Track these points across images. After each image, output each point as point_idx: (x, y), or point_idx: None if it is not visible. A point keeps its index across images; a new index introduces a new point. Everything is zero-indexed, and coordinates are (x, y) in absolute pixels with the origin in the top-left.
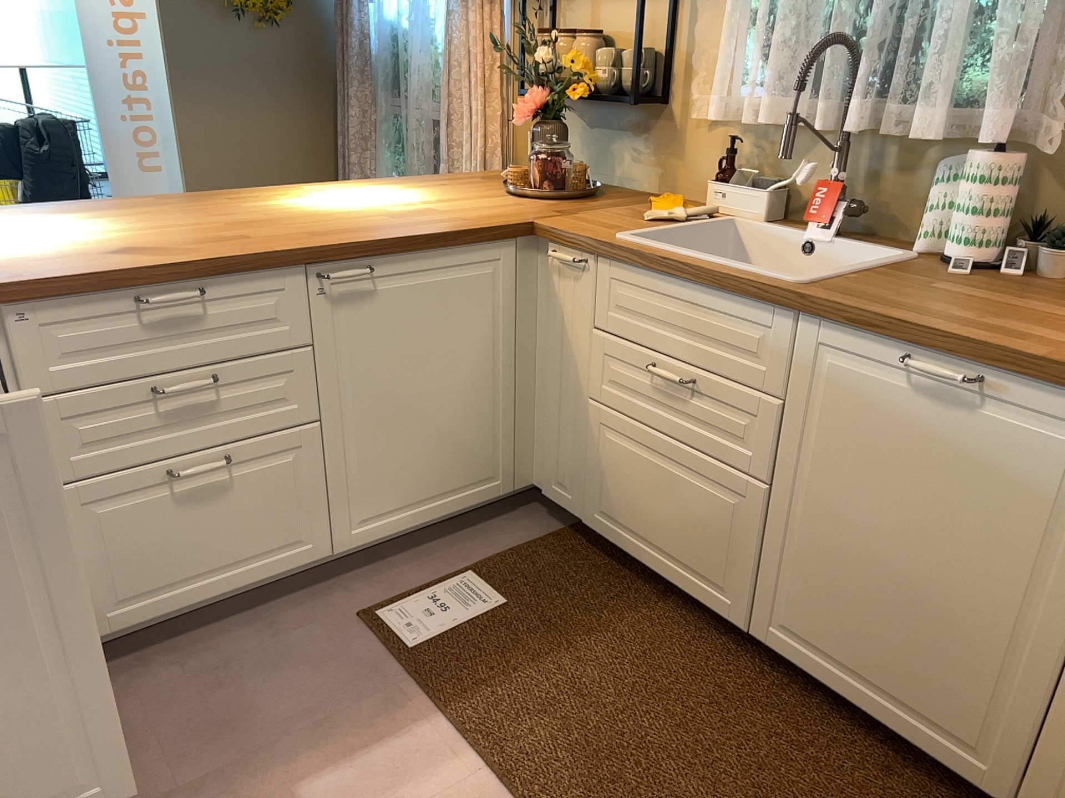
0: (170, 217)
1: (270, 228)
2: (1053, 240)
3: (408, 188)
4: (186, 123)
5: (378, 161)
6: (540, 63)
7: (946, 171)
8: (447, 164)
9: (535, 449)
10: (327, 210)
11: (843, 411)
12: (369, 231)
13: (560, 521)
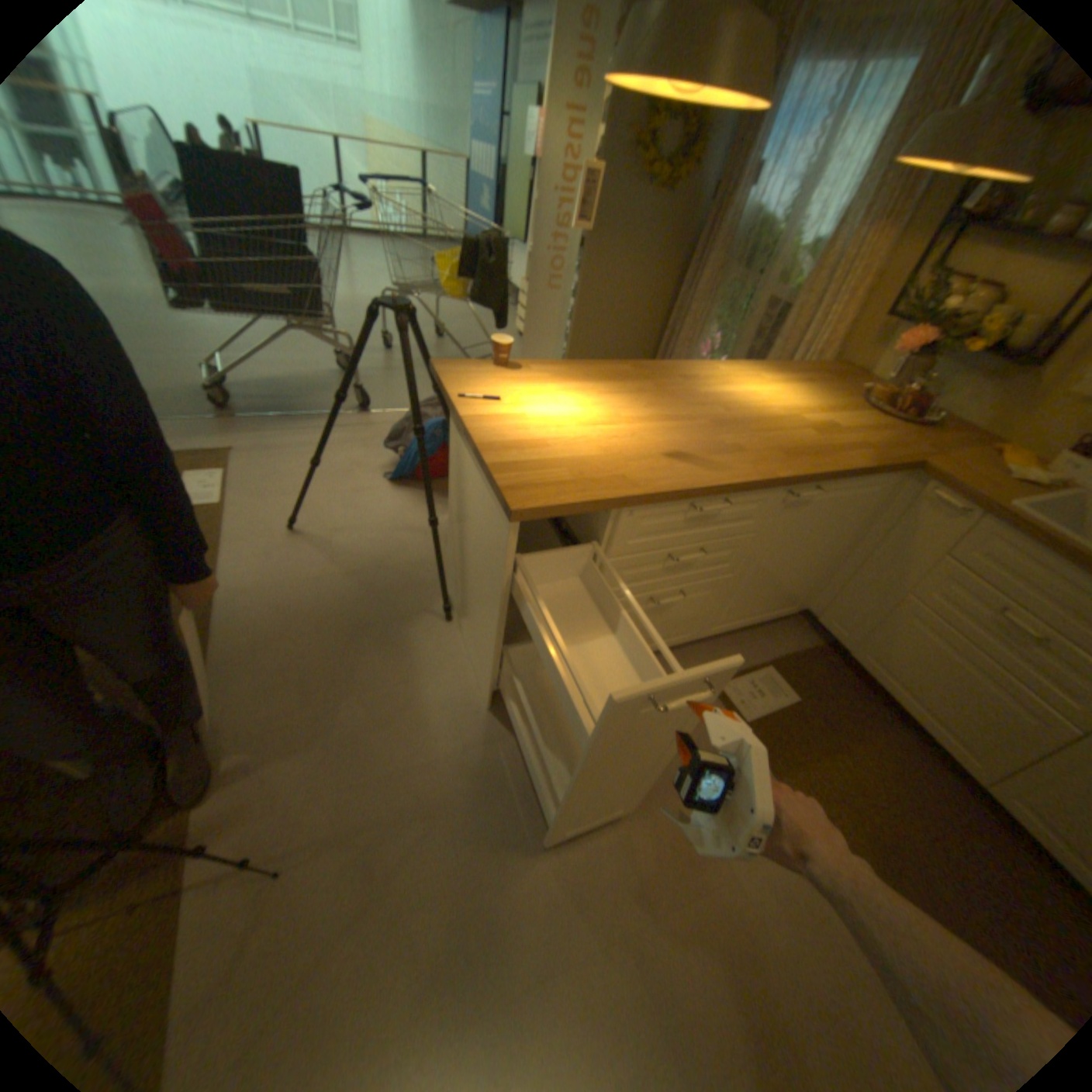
0: (663, 401)
1: (745, 434)
2: None
3: (792, 381)
4: (589, 260)
5: (712, 314)
6: (950, 306)
7: None
8: (784, 341)
9: (826, 593)
10: (763, 411)
11: None
12: (820, 455)
13: (821, 638)
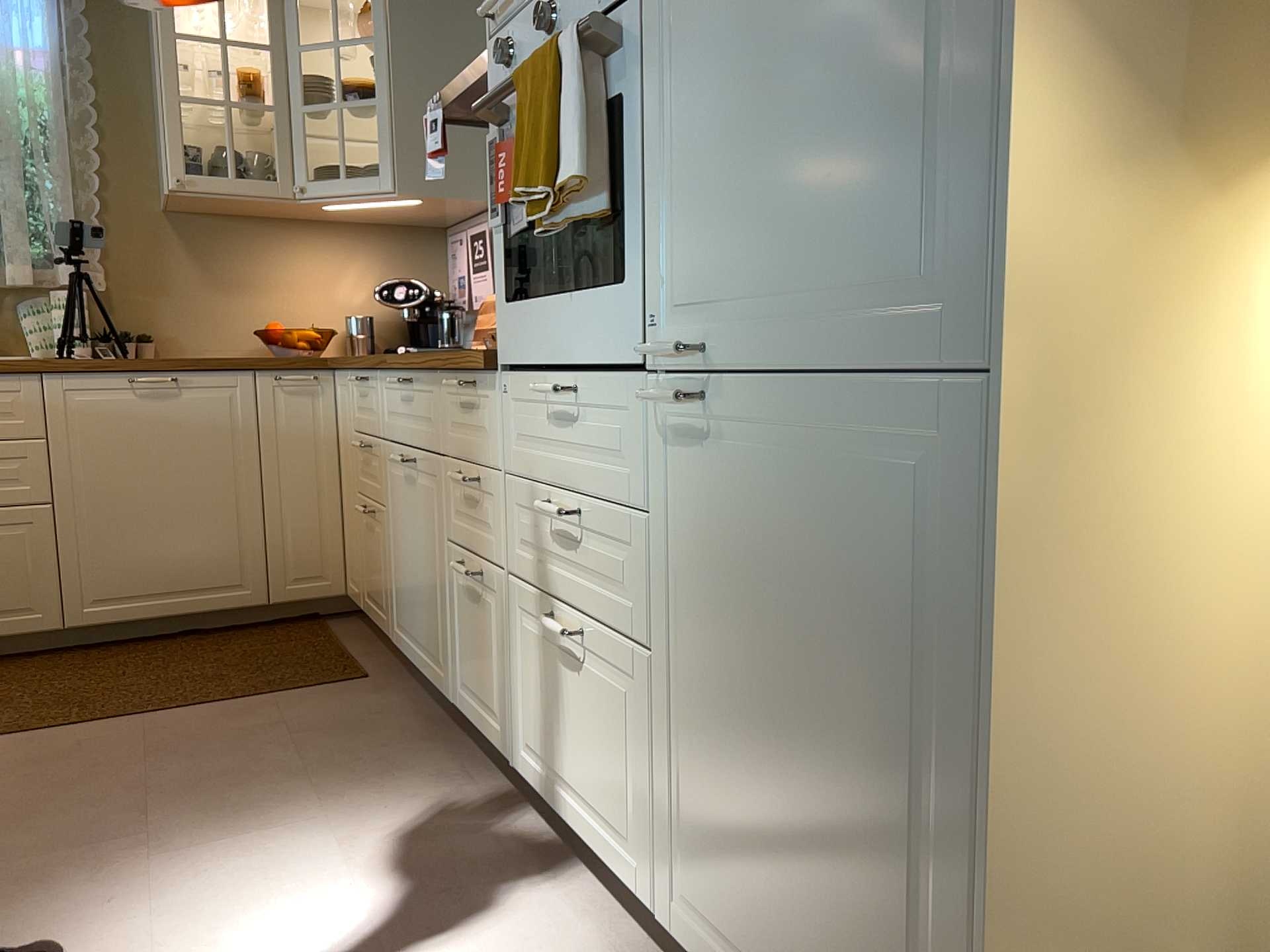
0: None
1: None
2: (123, 337)
3: None
4: None
5: None
6: None
7: (30, 307)
8: None
9: None
10: None
11: (95, 427)
12: None
13: None
